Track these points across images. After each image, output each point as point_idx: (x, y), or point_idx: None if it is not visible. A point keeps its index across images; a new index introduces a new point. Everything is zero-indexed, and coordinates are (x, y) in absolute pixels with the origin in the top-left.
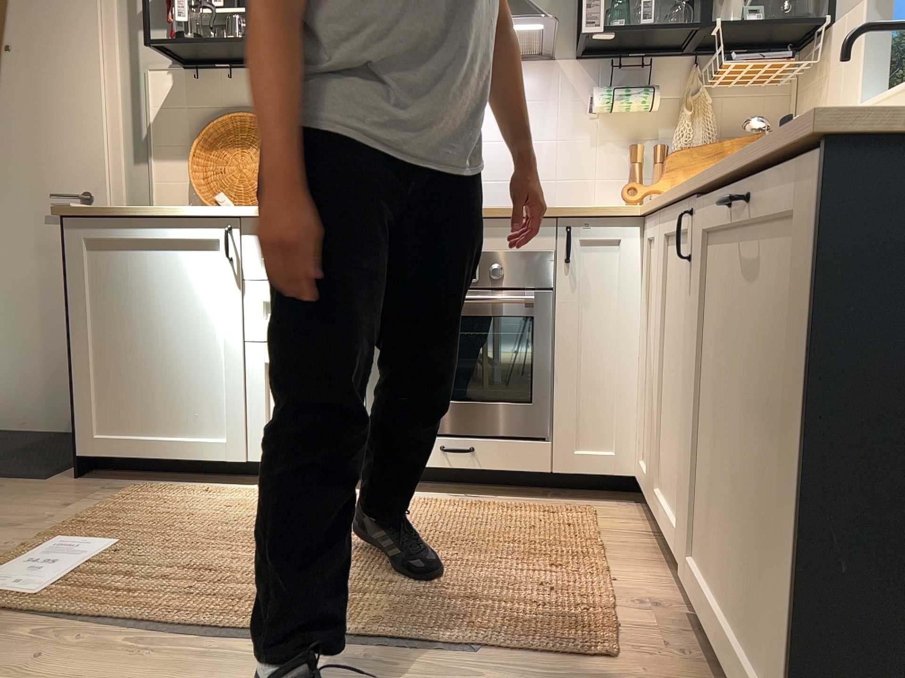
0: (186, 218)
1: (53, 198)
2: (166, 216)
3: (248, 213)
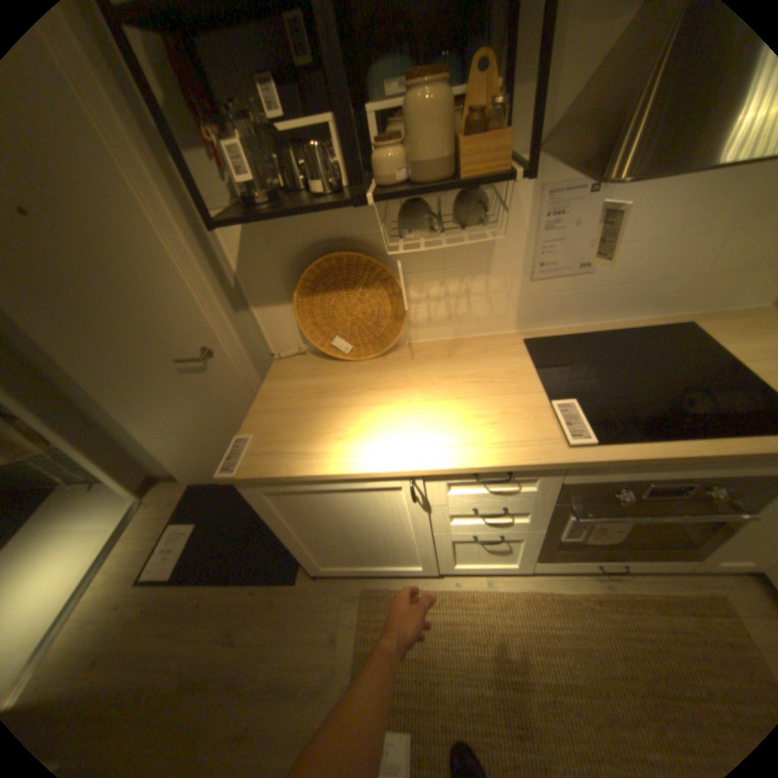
0: (363, 475)
1: (179, 362)
2: (341, 476)
3: (433, 471)
